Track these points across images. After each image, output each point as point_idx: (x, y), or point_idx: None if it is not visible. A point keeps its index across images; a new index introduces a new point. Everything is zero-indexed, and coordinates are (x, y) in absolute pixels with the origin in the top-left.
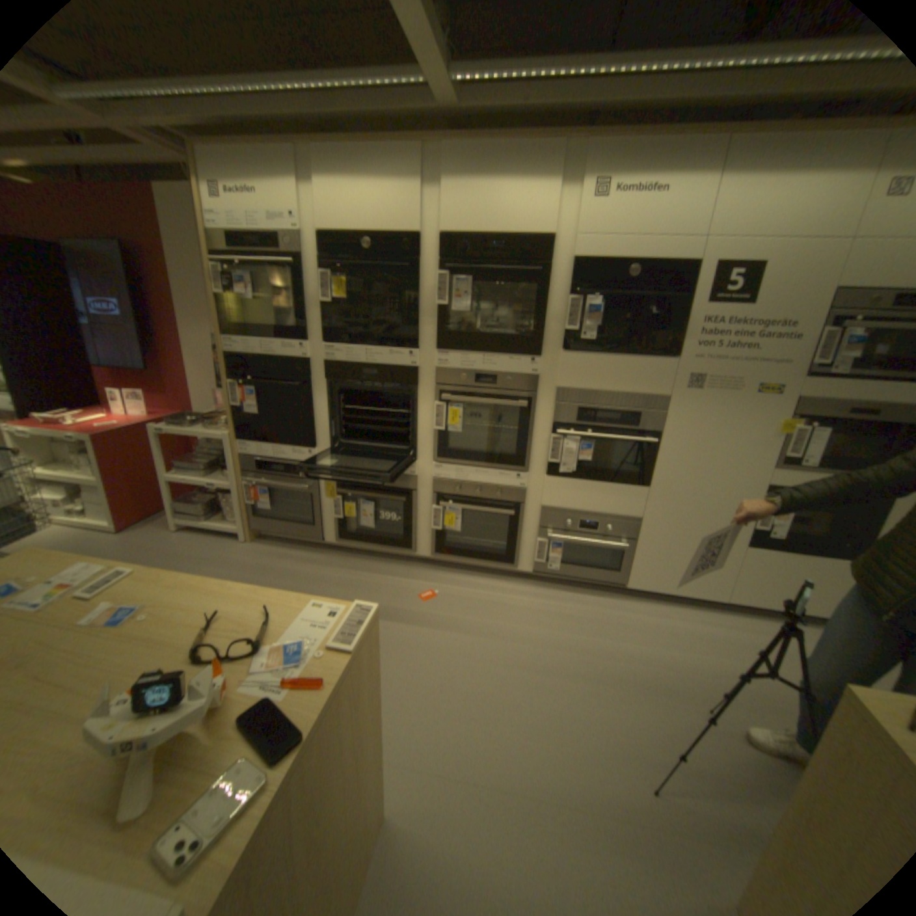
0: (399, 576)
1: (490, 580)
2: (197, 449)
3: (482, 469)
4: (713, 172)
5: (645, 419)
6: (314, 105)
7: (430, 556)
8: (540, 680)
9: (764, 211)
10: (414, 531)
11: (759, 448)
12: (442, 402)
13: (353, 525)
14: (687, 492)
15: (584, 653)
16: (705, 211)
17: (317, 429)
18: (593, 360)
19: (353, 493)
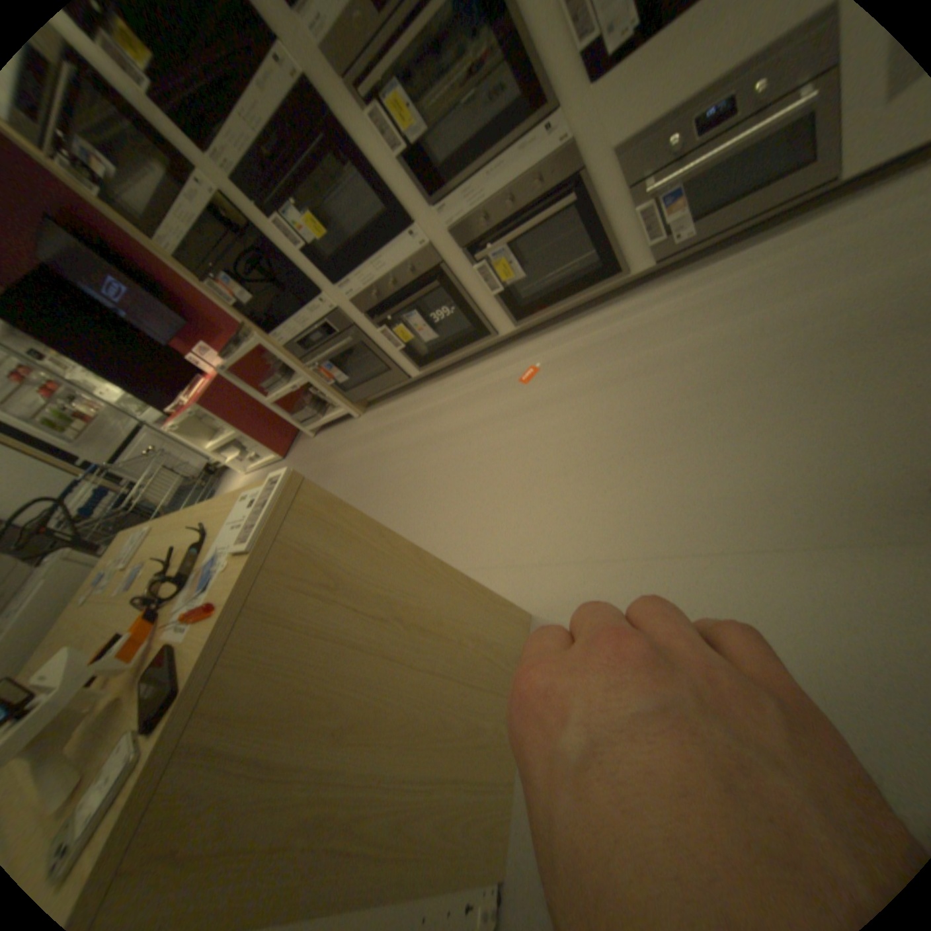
0: (495, 366)
1: (603, 306)
2: (268, 360)
3: (492, 157)
4: None
5: None
6: None
7: (515, 324)
8: (697, 400)
9: None
10: (478, 308)
11: None
12: (367, 96)
13: (422, 342)
14: None
15: (769, 327)
16: None
17: (301, 266)
18: None
19: (389, 311)
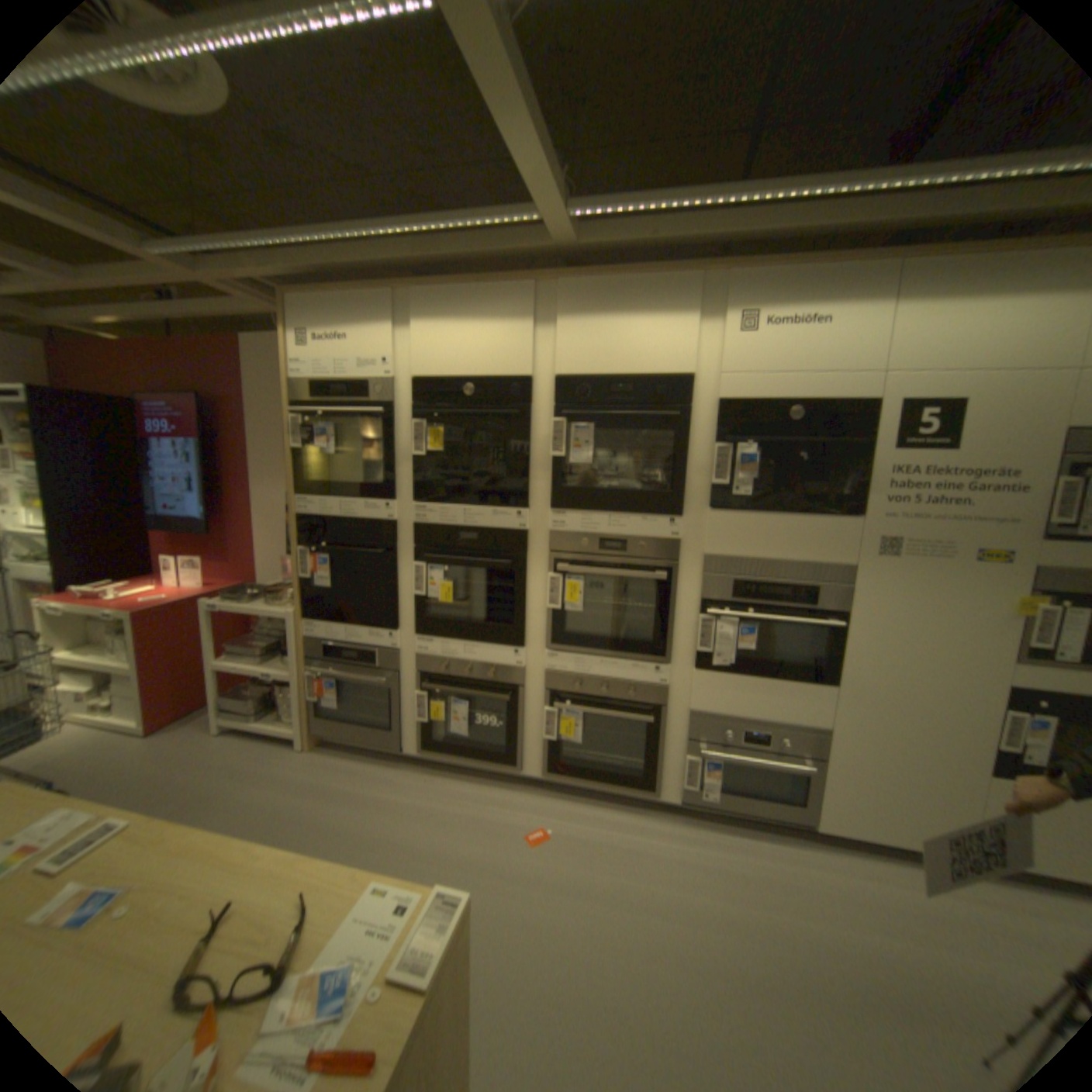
0: (500, 805)
1: (623, 814)
2: (256, 628)
3: (610, 660)
4: (886, 300)
5: (826, 596)
6: (417, 248)
7: (541, 777)
8: (705, 989)
9: (957, 340)
10: (520, 742)
11: (990, 635)
12: (558, 573)
13: (441, 731)
14: (893, 696)
15: (767, 941)
16: (880, 342)
17: (401, 606)
18: (751, 520)
19: (442, 689)
